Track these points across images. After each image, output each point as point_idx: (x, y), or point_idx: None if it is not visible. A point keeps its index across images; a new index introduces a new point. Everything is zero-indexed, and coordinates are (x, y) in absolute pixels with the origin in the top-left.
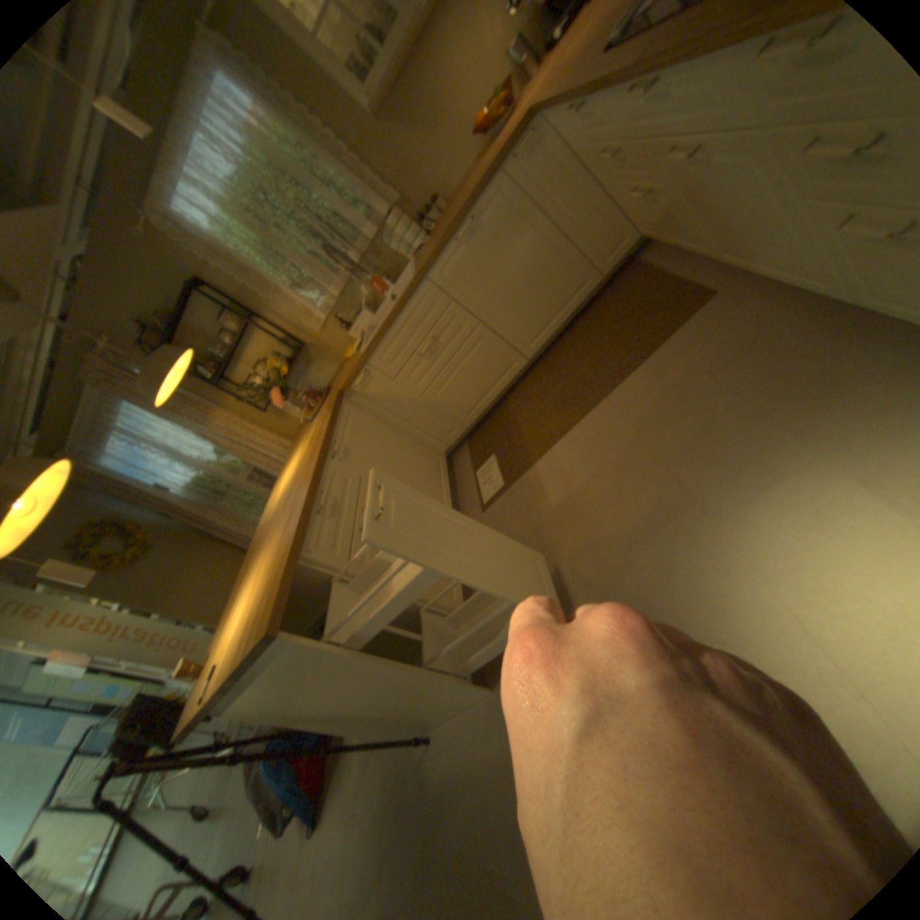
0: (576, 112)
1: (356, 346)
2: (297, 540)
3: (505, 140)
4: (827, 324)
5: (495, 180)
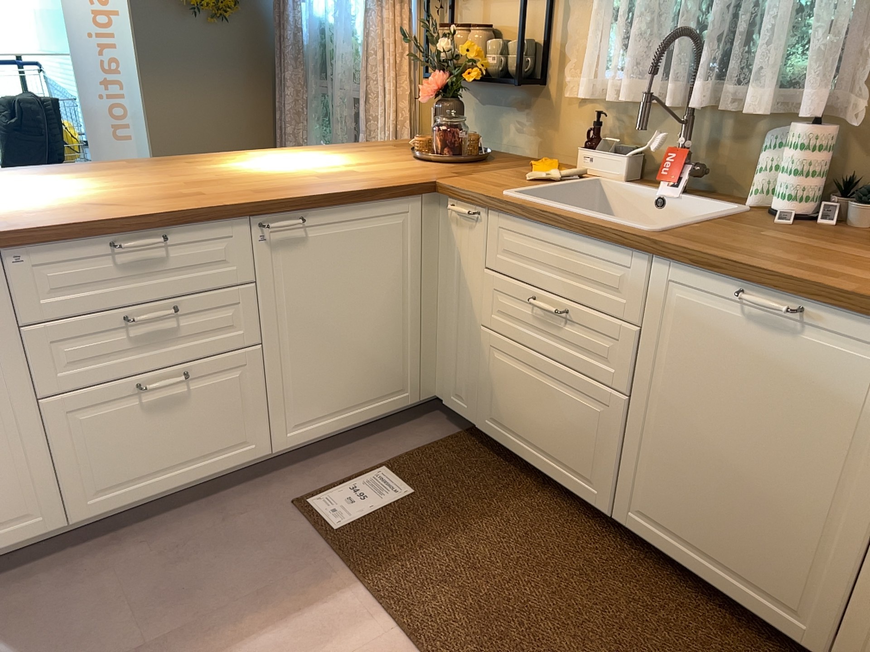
0: None
1: (543, 174)
2: (24, 234)
3: None
4: None
5: None
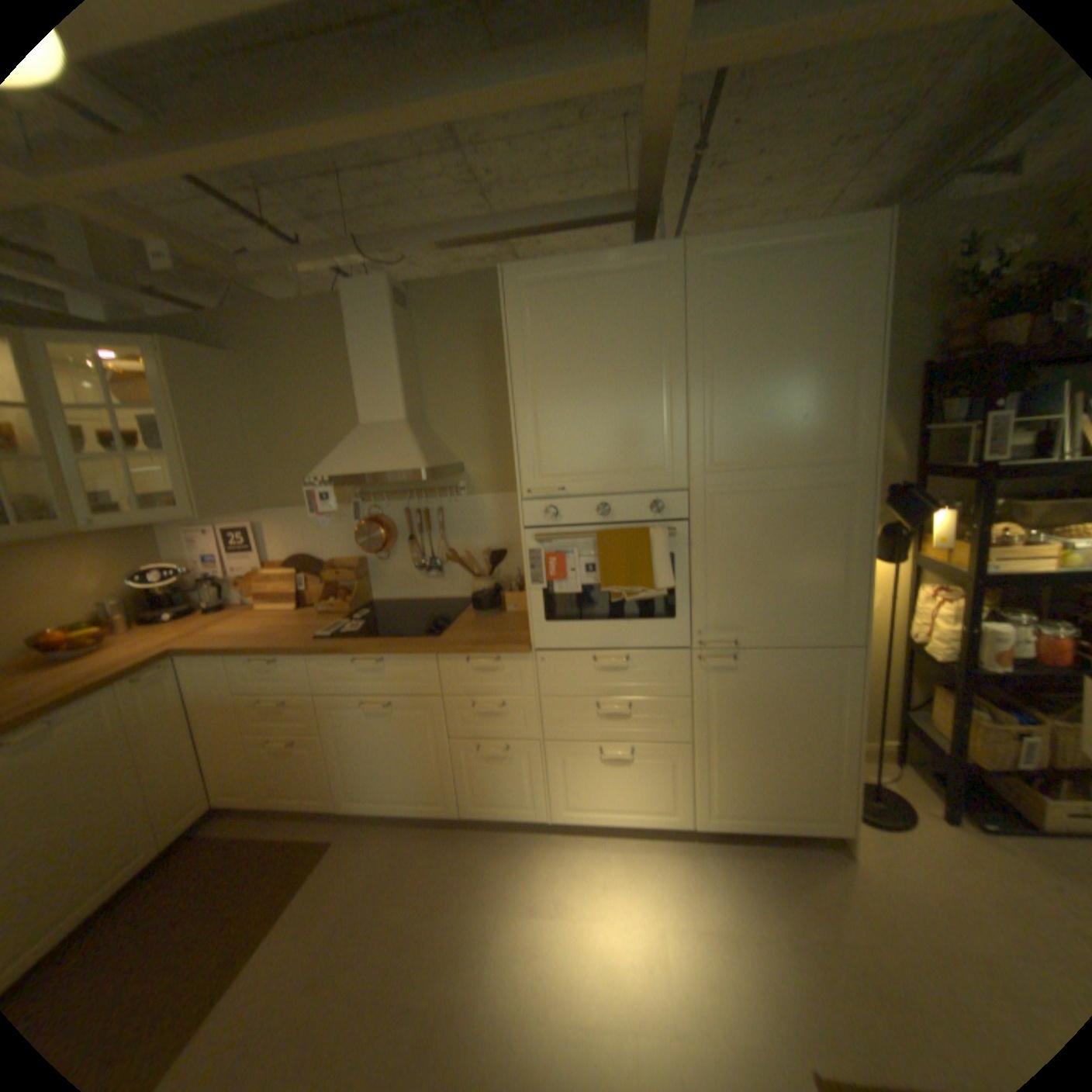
0: (246, 670)
1: None
2: None
3: (126, 667)
4: (439, 846)
5: (100, 698)
